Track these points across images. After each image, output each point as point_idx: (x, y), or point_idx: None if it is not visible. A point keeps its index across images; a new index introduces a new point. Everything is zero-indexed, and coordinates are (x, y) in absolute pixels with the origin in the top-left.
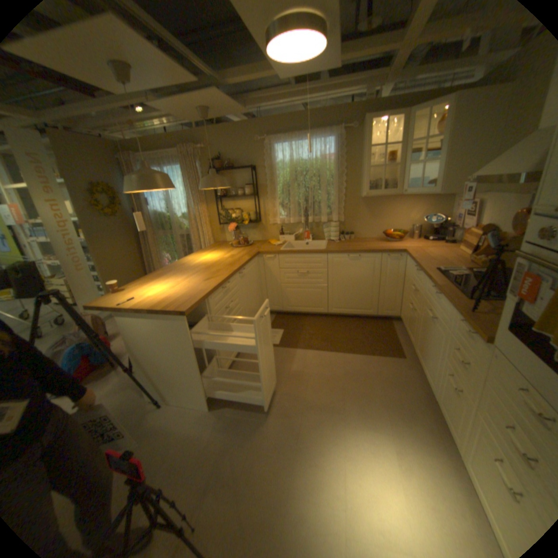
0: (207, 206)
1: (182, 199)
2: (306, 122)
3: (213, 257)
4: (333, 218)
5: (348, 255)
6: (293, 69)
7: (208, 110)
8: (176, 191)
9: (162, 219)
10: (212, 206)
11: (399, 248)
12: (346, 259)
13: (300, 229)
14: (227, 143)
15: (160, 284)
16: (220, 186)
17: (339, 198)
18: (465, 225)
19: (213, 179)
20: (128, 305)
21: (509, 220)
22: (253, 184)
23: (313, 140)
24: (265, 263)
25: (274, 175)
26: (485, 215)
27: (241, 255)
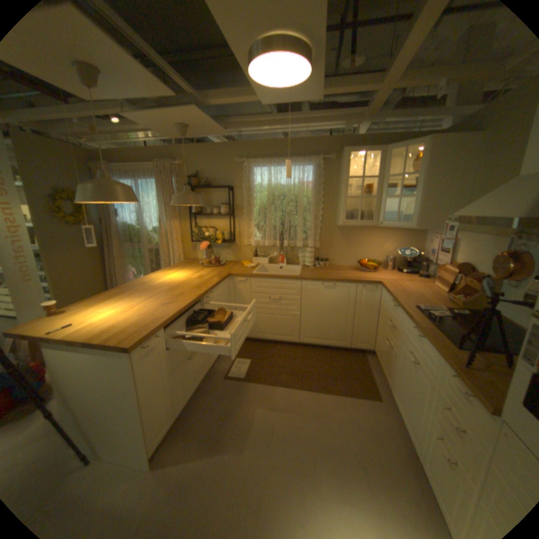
0: (180, 223)
1: (155, 213)
2: (286, 150)
3: (180, 276)
4: (308, 244)
5: (322, 283)
6: (276, 96)
7: (188, 128)
8: (149, 205)
9: (131, 232)
10: (186, 223)
11: (374, 279)
12: (320, 287)
13: (275, 252)
14: (206, 162)
15: (111, 307)
16: (193, 203)
17: (315, 225)
18: (438, 261)
19: (187, 196)
20: (62, 334)
21: (486, 261)
22: (229, 205)
23: (292, 167)
24: (235, 286)
25: (252, 197)
26: (460, 253)
27: (211, 276)
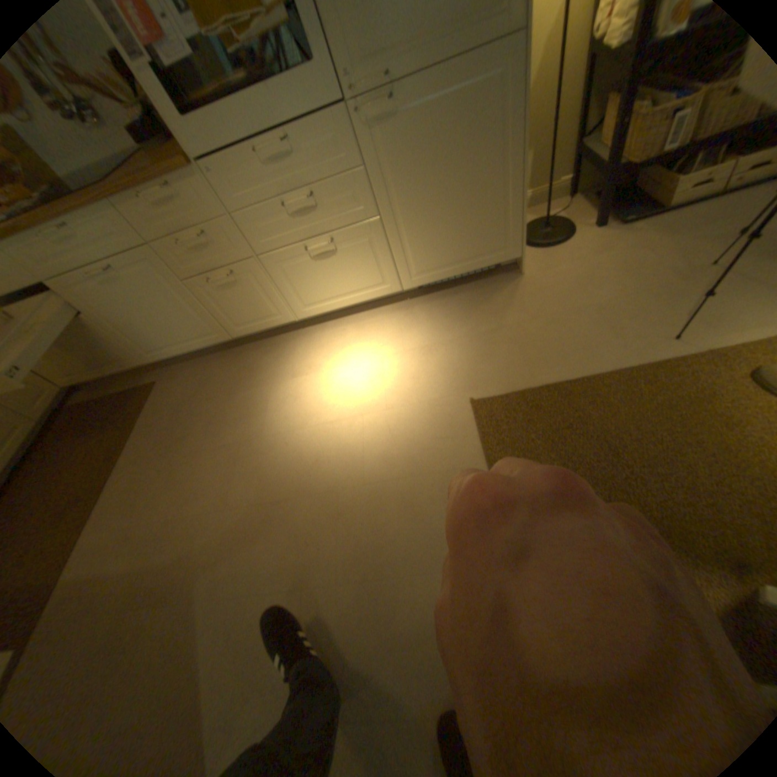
0: None
1: None
2: None
3: None
4: None
5: None
6: None
7: None
8: None
9: None
10: None
11: None
12: None
13: None
14: None
15: None
16: None
17: None
18: None
19: None
20: None
21: None
22: None
23: None
24: None
25: None
26: None
27: None
